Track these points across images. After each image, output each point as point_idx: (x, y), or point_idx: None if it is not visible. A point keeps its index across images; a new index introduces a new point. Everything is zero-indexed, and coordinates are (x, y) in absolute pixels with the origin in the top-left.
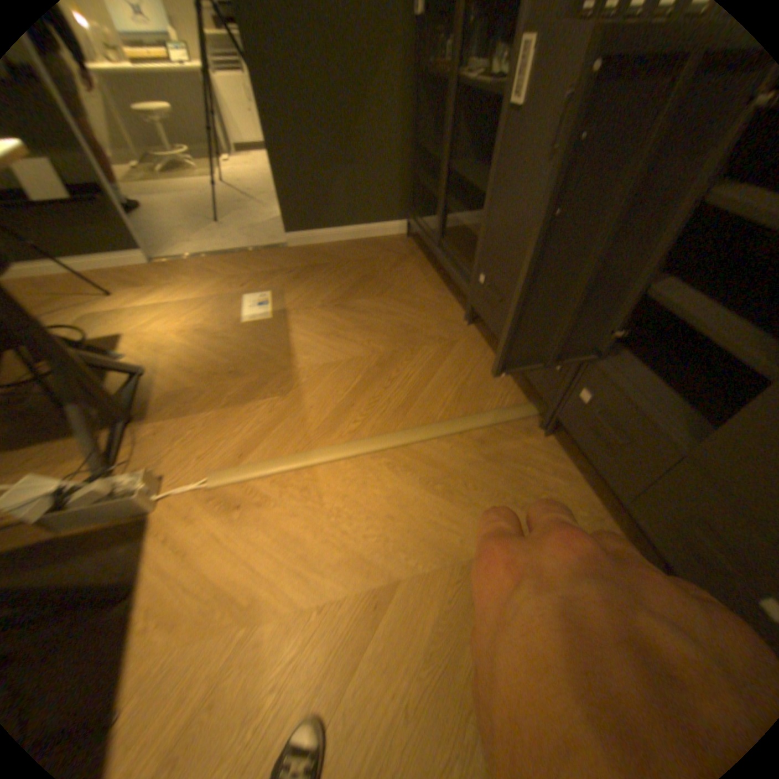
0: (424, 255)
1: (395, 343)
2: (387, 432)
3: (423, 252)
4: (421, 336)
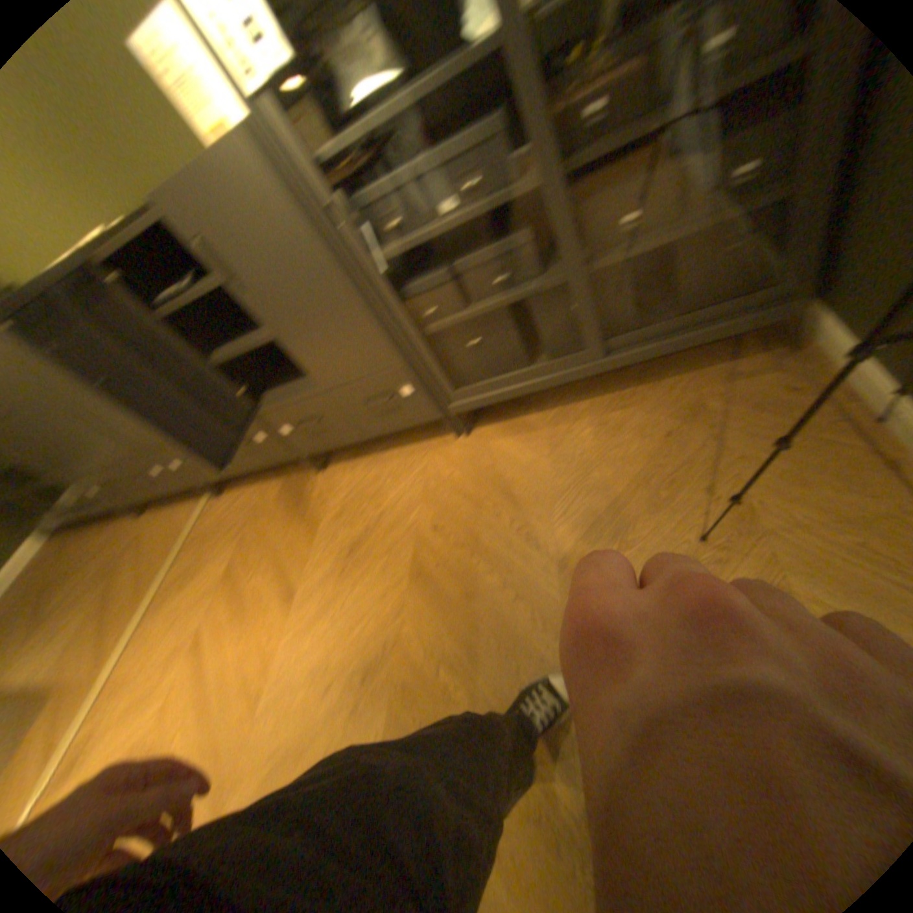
0: (74, 536)
1: (100, 587)
2: (137, 613)
3: (71, 535)
4: (115, 562)
